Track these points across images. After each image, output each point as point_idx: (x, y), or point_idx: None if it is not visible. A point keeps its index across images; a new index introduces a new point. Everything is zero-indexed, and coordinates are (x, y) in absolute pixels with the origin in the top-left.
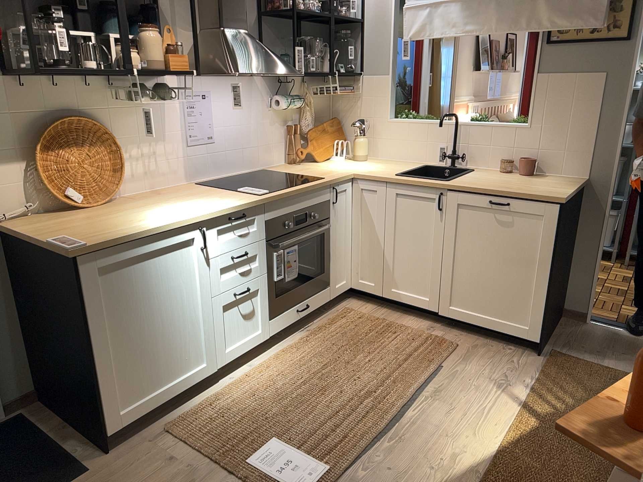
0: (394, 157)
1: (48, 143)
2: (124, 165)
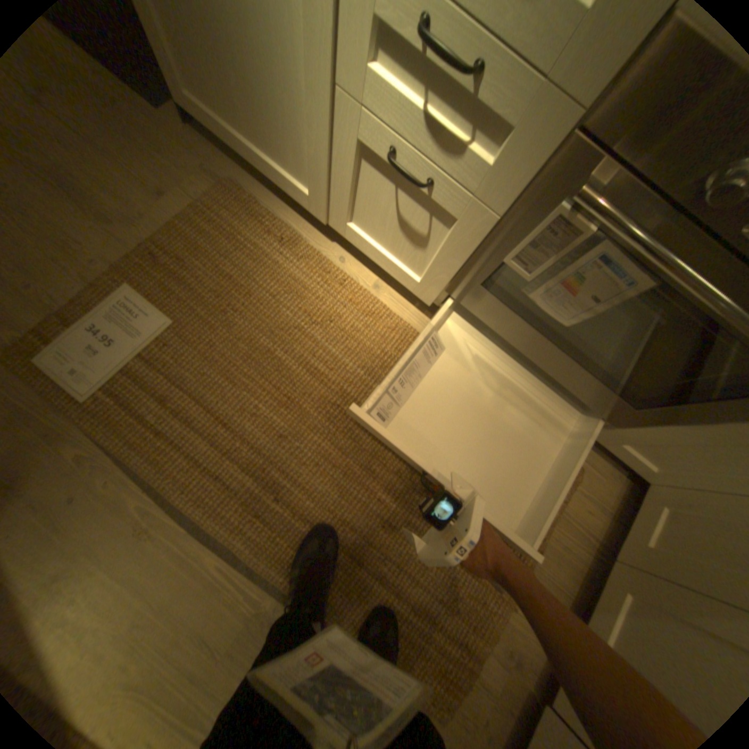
0: None
1: None
2: None
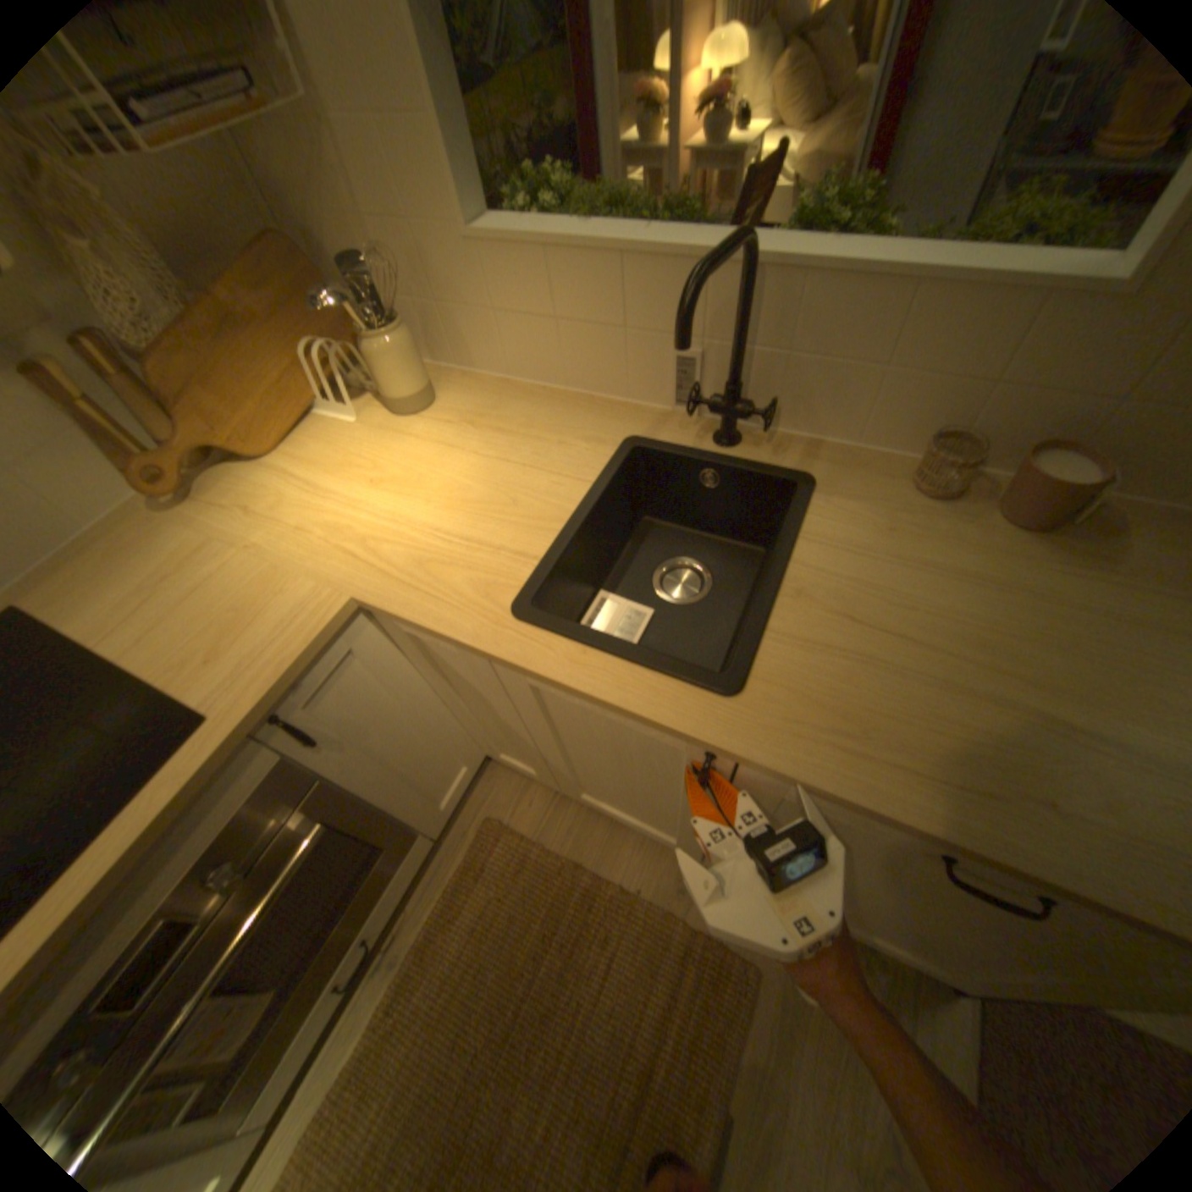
0: (520, 372)
1: None
2: None
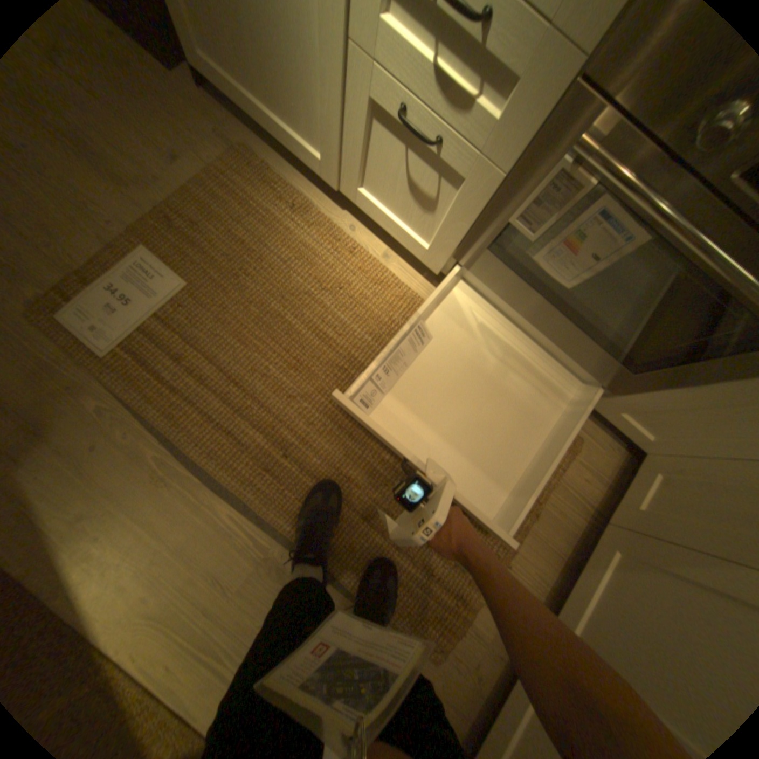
0: None
1: None
2: None
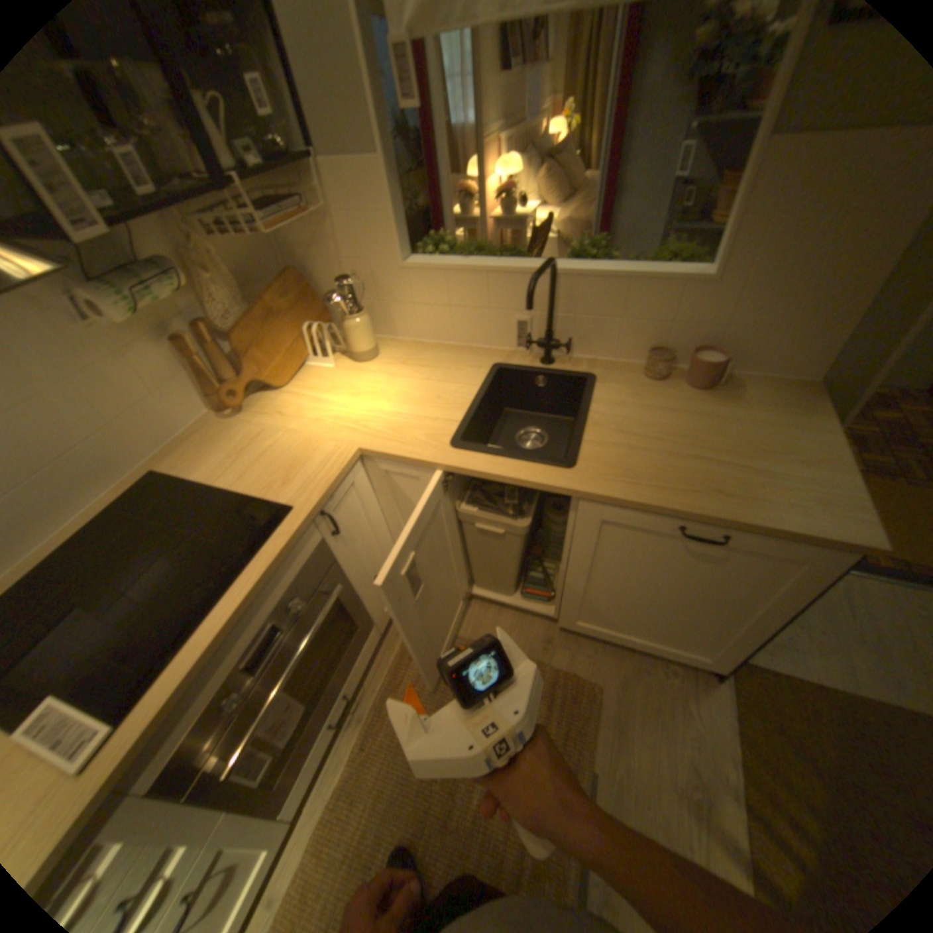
0: (427, 336)
1: None
2: None
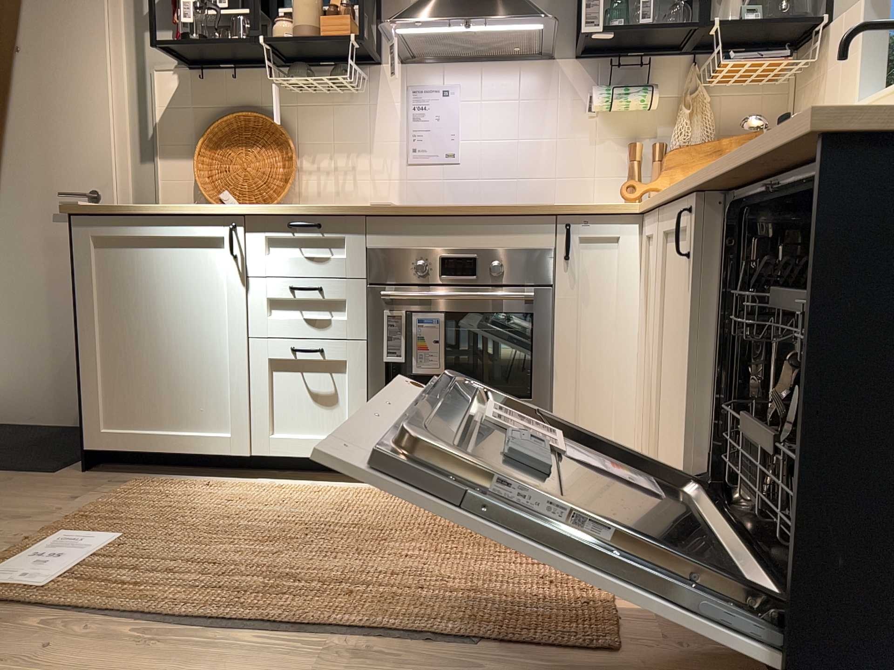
0: None
1: (218, 139)
2: (291, 173)
